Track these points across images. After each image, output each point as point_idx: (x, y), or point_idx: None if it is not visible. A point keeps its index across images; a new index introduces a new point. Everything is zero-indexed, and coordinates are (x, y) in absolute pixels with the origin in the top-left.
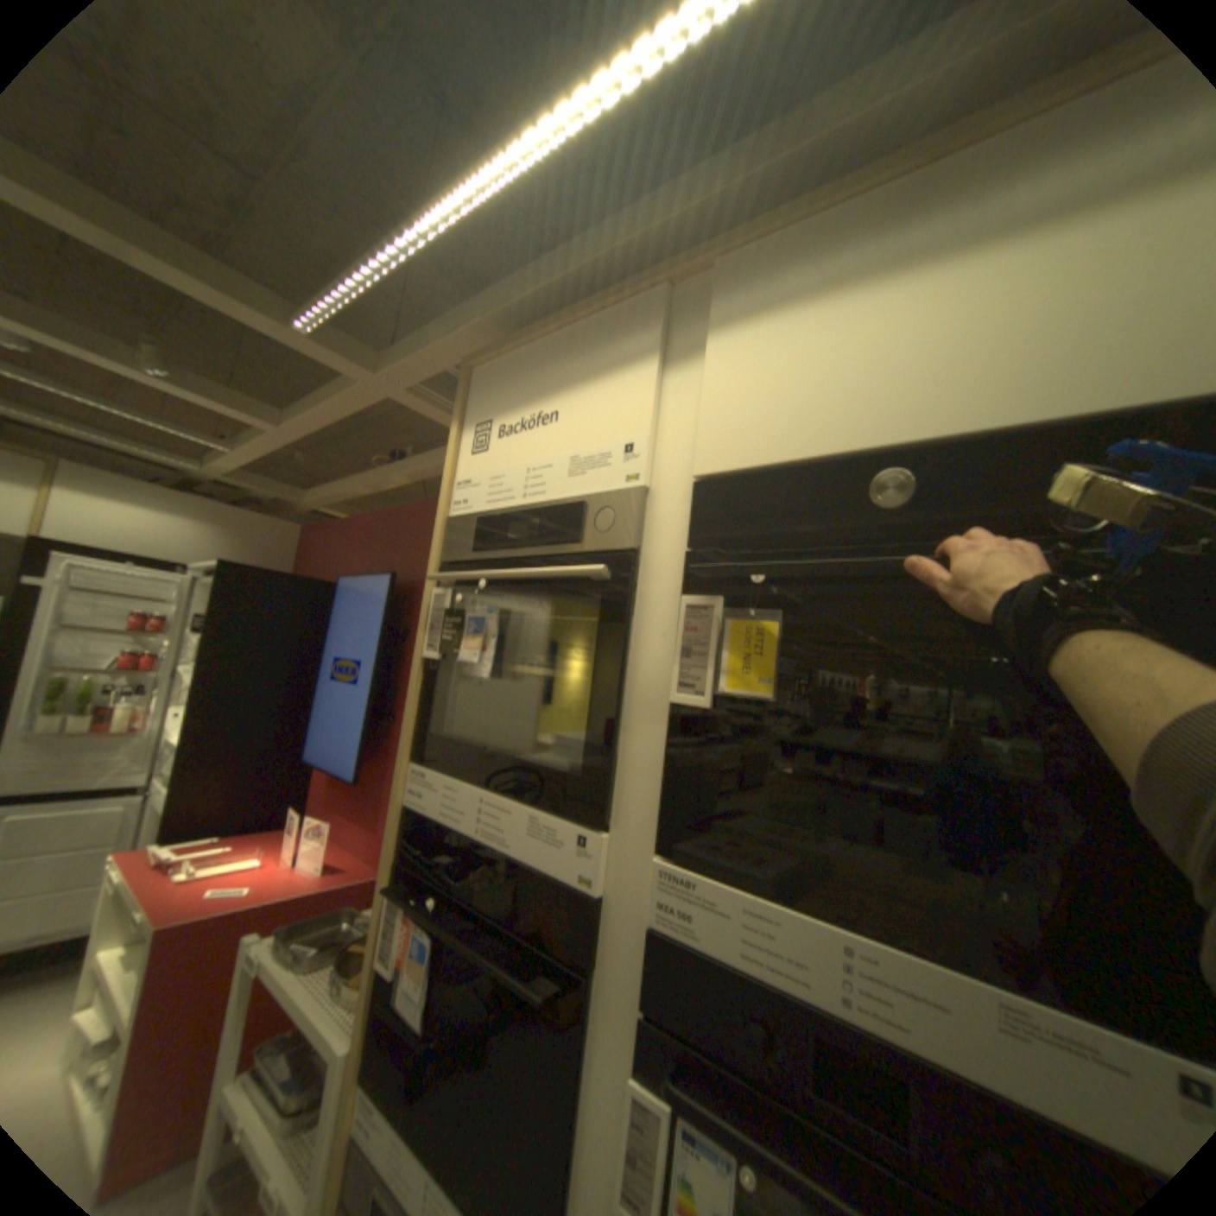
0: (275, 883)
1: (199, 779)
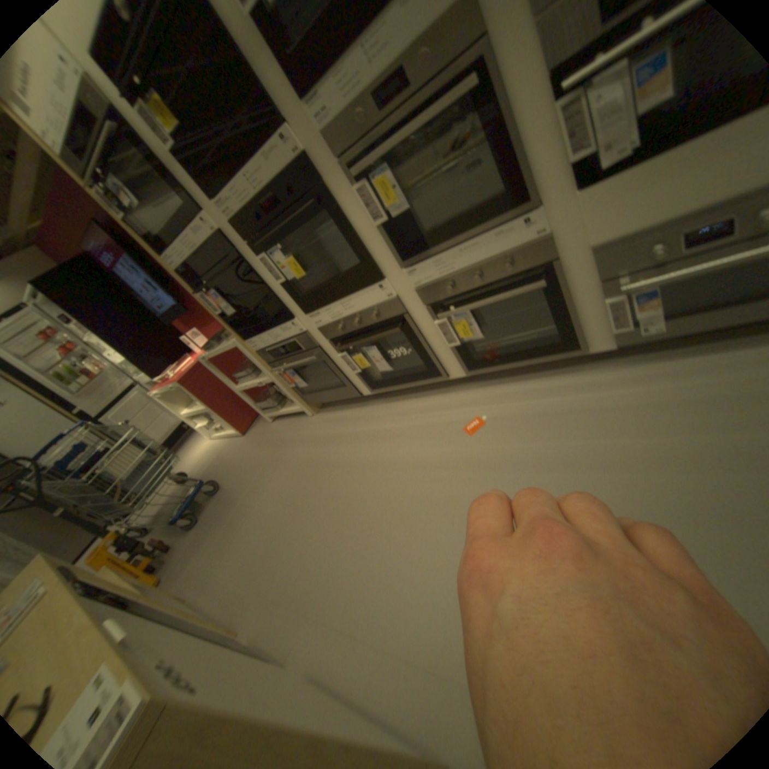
0: (199, 355)
1: (141, 359)
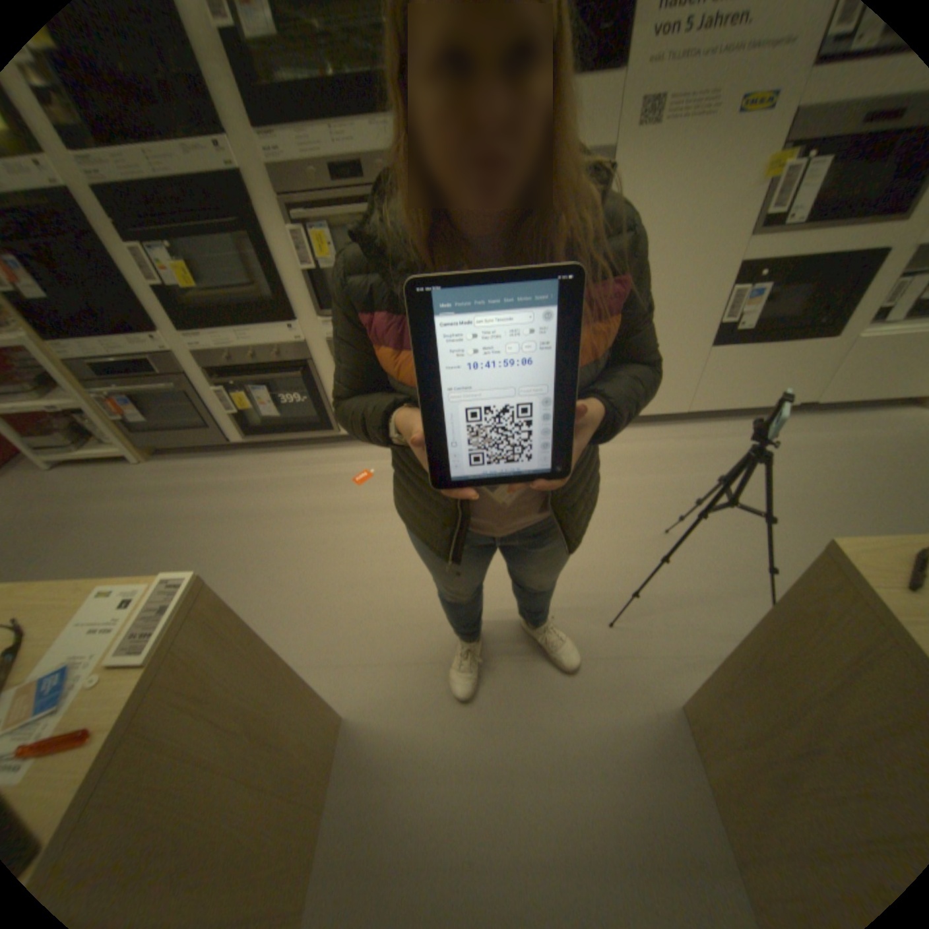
0: None
1: None
